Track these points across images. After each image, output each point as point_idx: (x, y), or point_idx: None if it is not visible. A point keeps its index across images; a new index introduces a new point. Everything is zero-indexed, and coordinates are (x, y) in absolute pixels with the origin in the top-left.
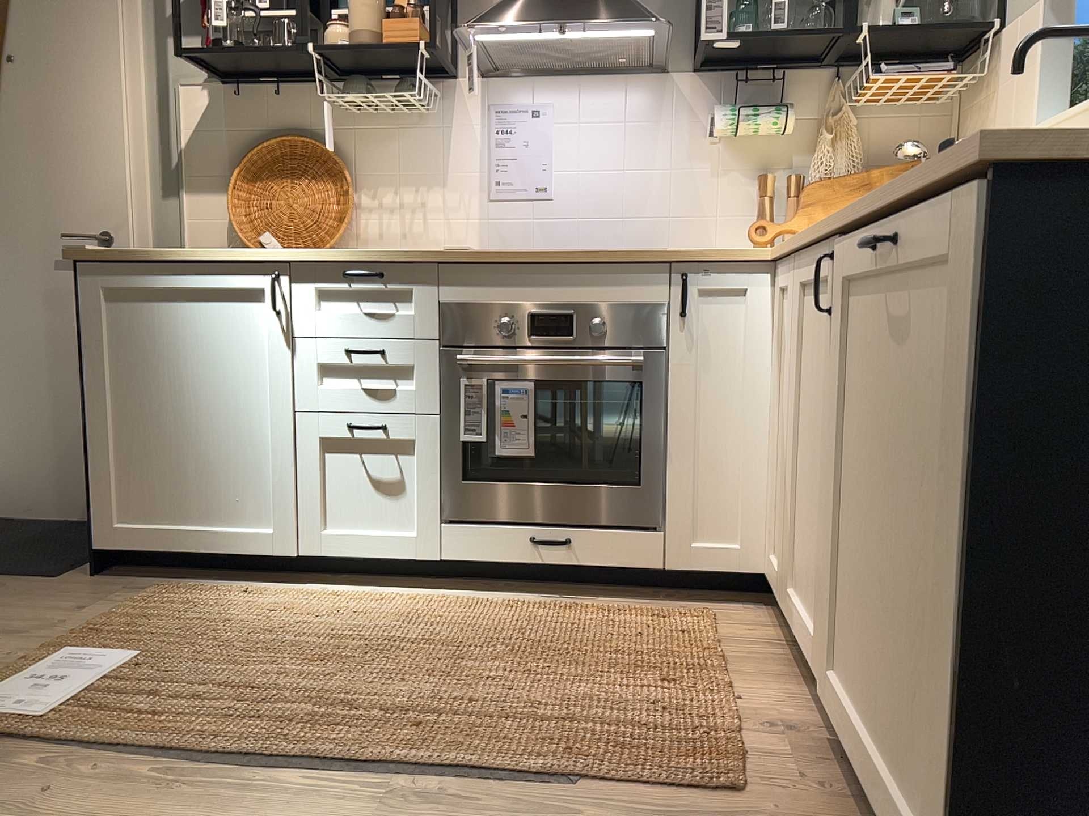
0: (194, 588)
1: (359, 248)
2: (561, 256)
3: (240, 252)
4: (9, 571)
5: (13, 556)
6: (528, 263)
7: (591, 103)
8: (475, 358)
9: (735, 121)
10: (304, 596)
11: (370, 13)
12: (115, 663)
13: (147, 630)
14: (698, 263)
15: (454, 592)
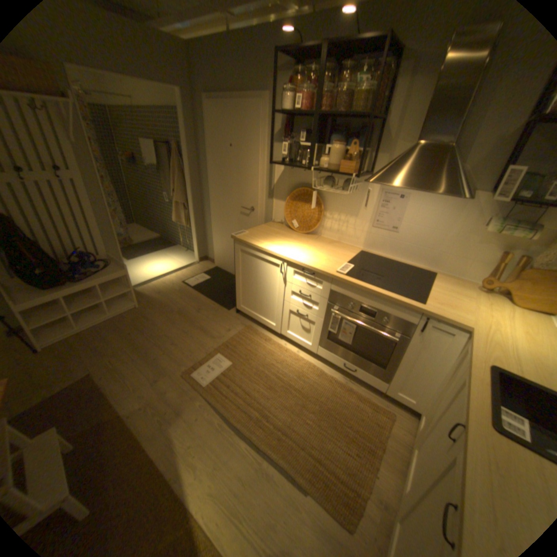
0: (254, 331)
1: (323, 230)
2: (376, 293)
3: (275, 248)
4: (221, 303)
5: (223, 294)
6: (364, 290)
7: (430, 196)
8: (336, 313)
9: (502, 229)
10: (278, 347)
11: (337, 156)
12: (226, 363)
13: (237, 349)
14: (435, 318)
15: (319, 361)
